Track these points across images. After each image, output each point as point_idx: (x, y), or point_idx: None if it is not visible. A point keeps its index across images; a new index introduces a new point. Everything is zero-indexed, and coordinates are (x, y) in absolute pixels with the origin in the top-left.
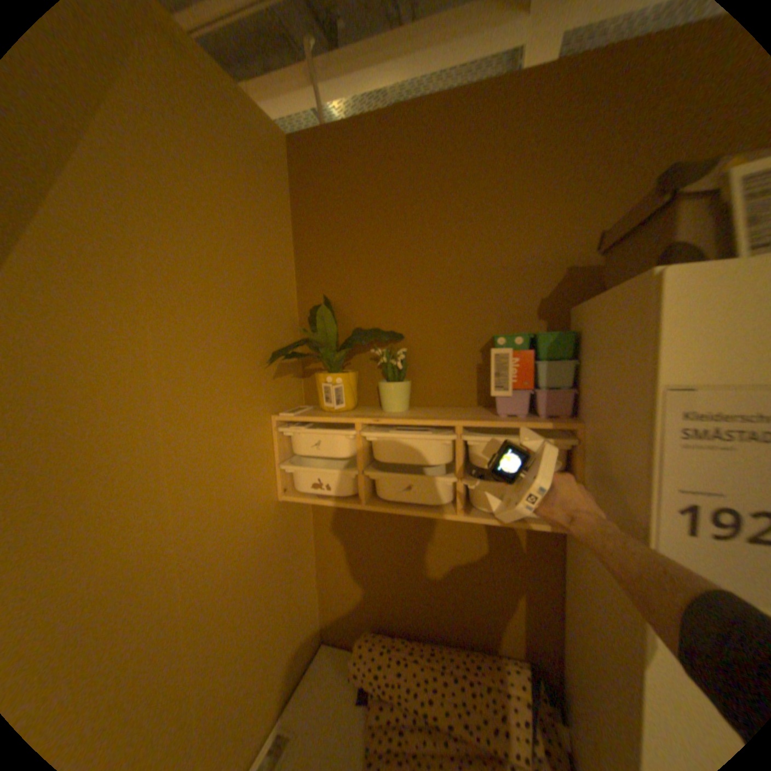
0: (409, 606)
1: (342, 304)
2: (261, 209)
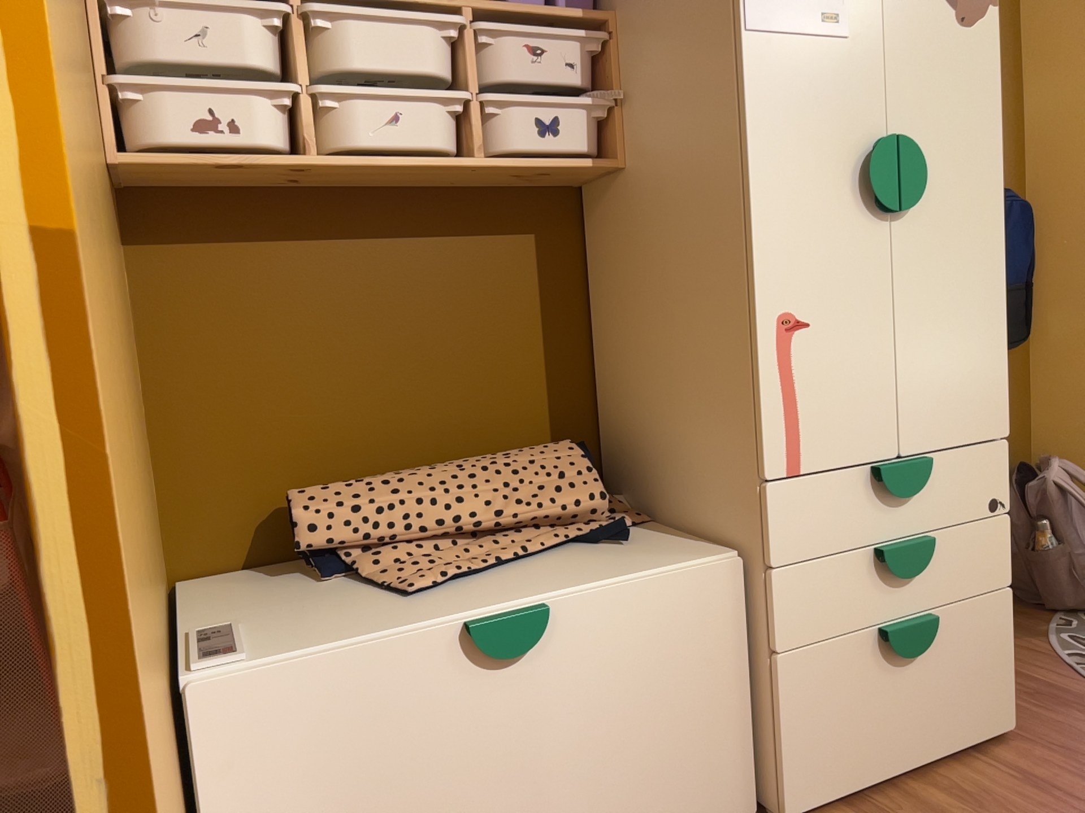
0: (366, 425)
1: None
2: None
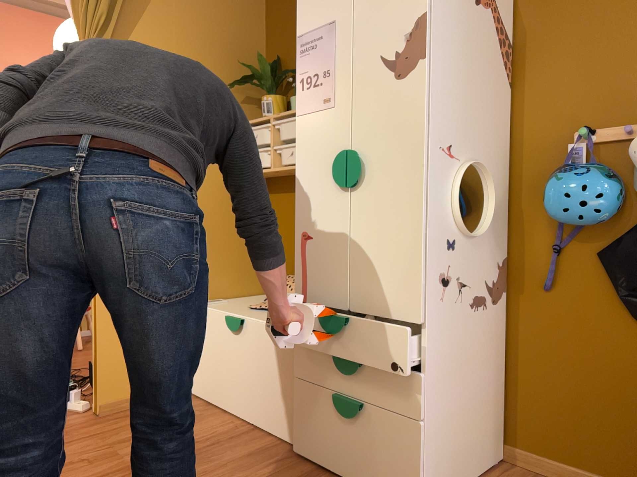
0: None
1: (285, 60)
2: (242, 9)
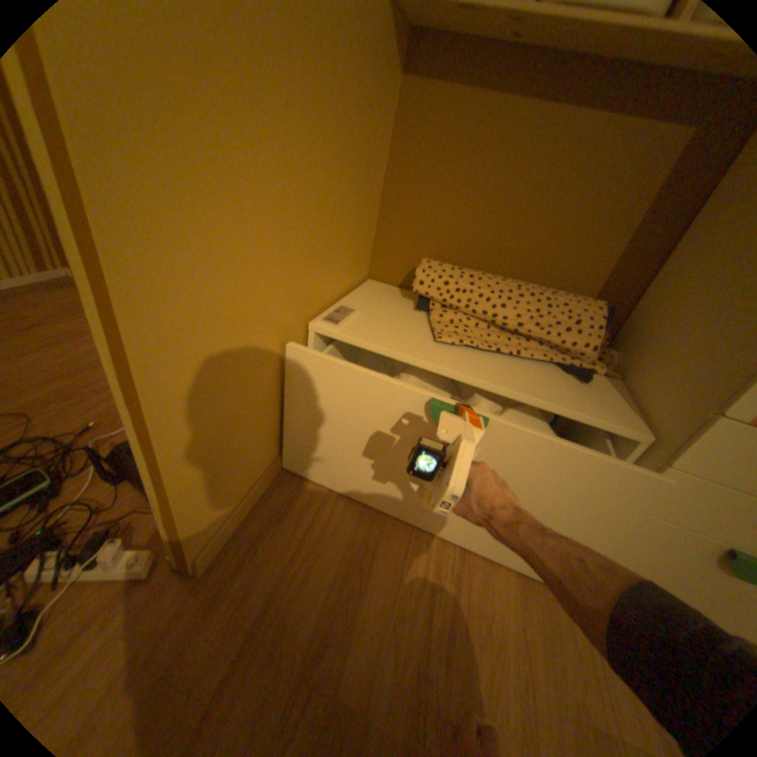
0: (485, 239)
1: None
2: None
